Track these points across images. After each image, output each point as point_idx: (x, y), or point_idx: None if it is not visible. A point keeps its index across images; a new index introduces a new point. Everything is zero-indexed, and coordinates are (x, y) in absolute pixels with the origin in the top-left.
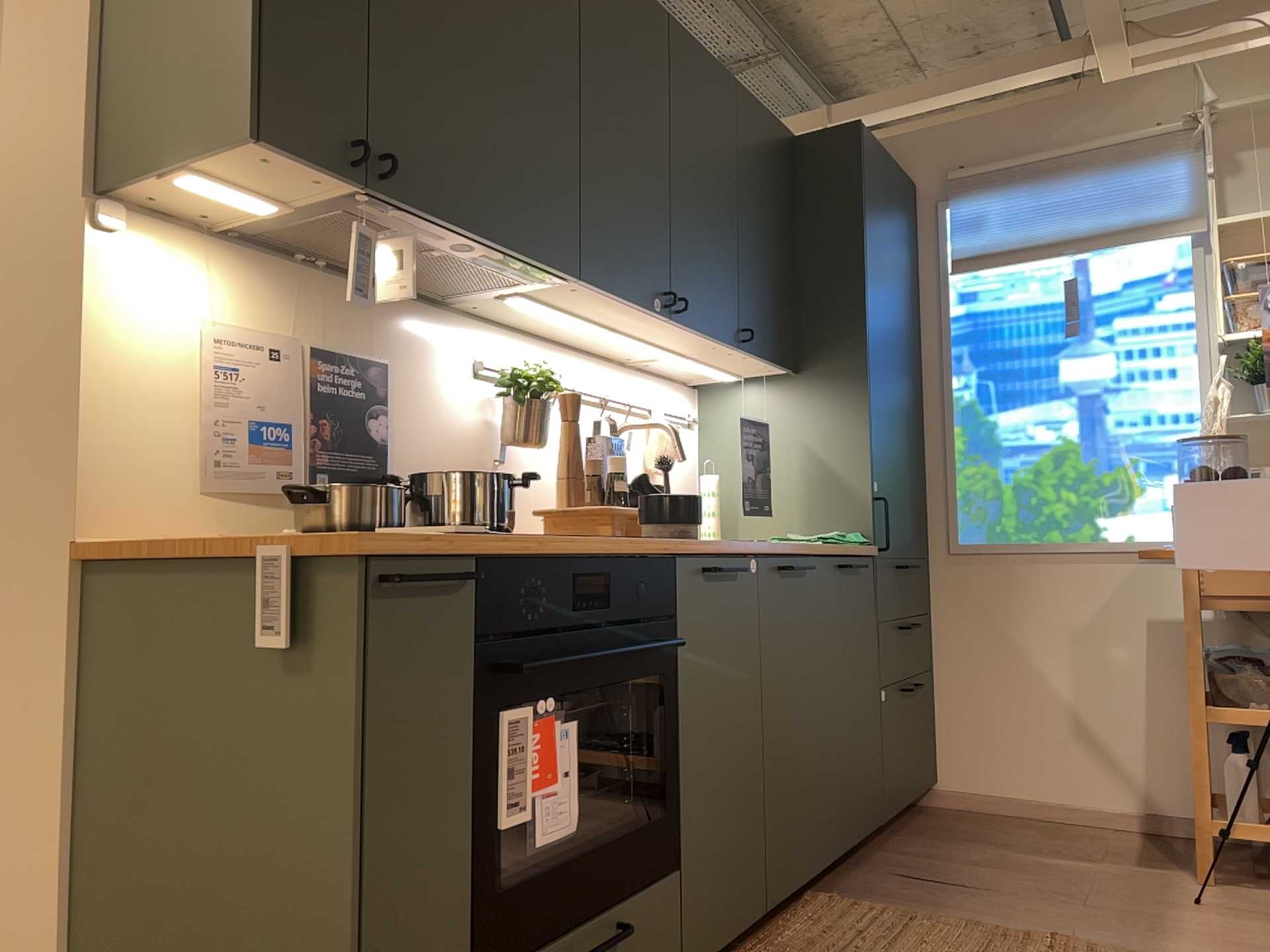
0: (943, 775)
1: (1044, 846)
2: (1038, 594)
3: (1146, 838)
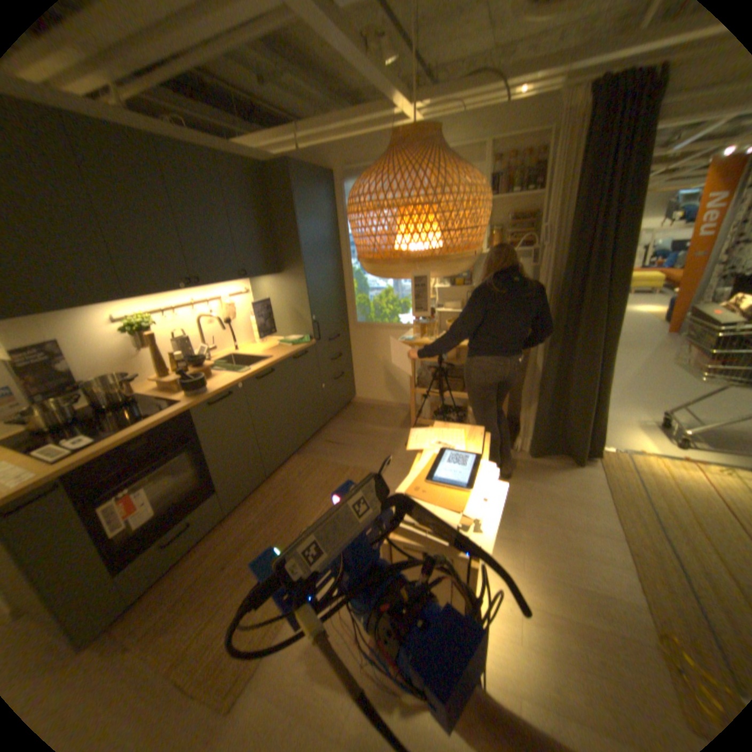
0: (356, 394)
1: (376, 421)
2: (381, 340)
3: (408, 413)
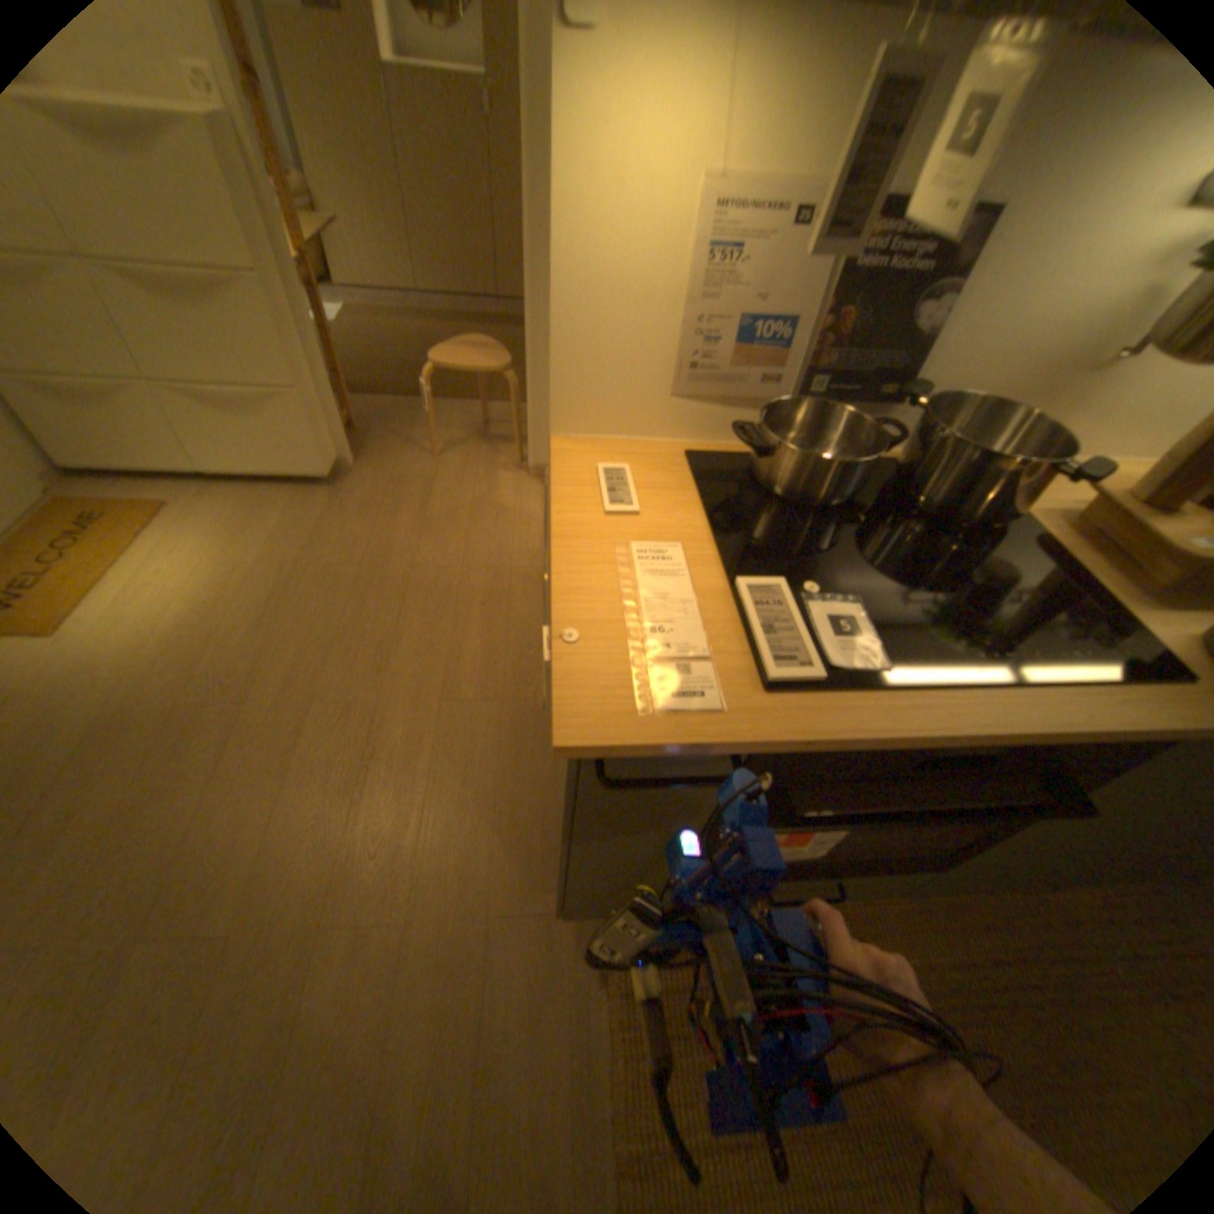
0: None
1: None
2: None
3: None
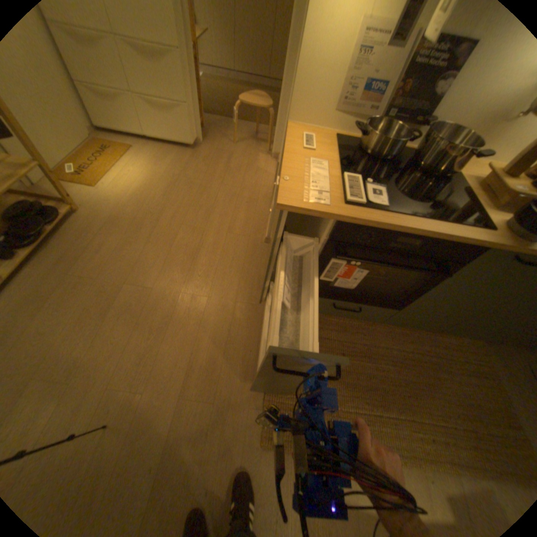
0: None
1: None
2: None
3: None
